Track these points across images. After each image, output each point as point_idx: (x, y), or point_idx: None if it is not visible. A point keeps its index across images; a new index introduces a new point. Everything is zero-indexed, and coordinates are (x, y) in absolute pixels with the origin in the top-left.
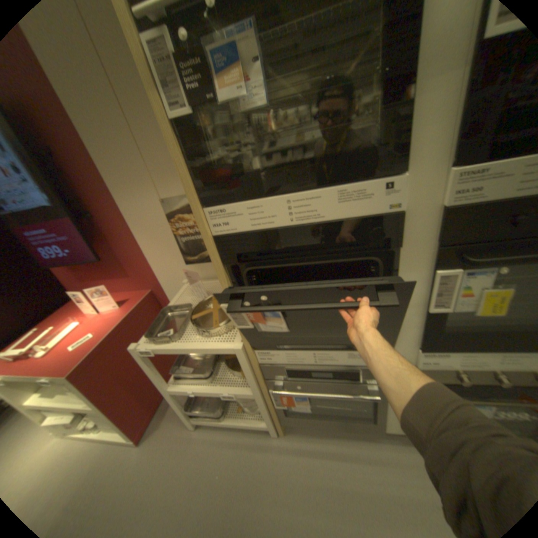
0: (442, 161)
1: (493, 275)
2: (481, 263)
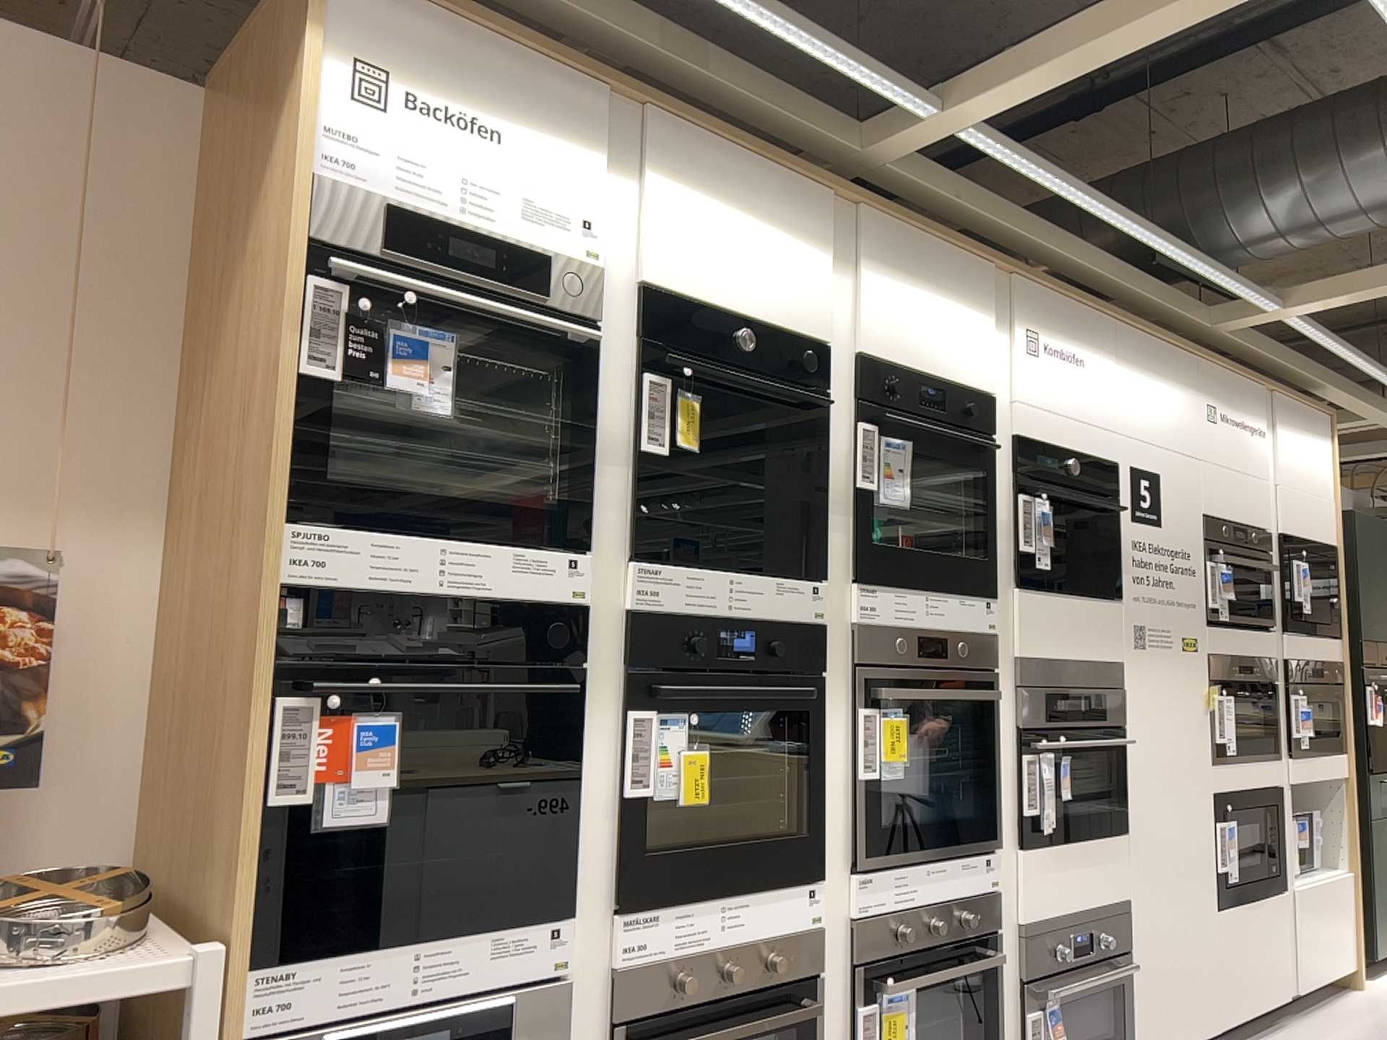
0: (622, 553)
1: (686, 720)
2: (671, 707)
